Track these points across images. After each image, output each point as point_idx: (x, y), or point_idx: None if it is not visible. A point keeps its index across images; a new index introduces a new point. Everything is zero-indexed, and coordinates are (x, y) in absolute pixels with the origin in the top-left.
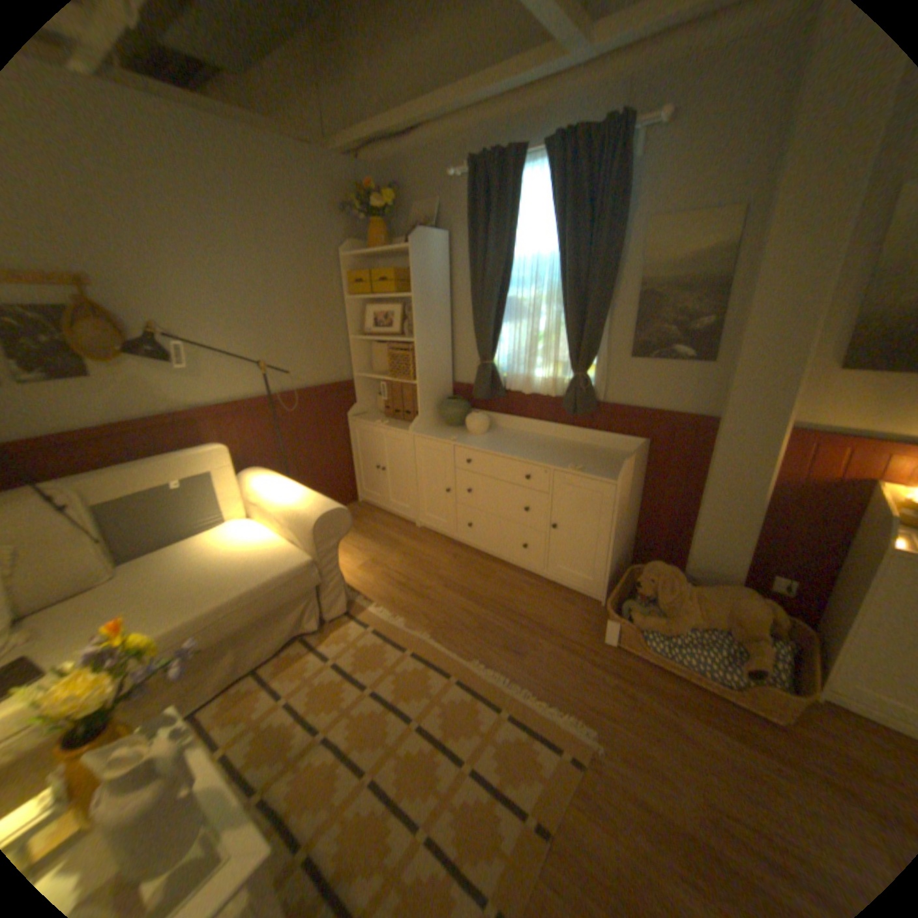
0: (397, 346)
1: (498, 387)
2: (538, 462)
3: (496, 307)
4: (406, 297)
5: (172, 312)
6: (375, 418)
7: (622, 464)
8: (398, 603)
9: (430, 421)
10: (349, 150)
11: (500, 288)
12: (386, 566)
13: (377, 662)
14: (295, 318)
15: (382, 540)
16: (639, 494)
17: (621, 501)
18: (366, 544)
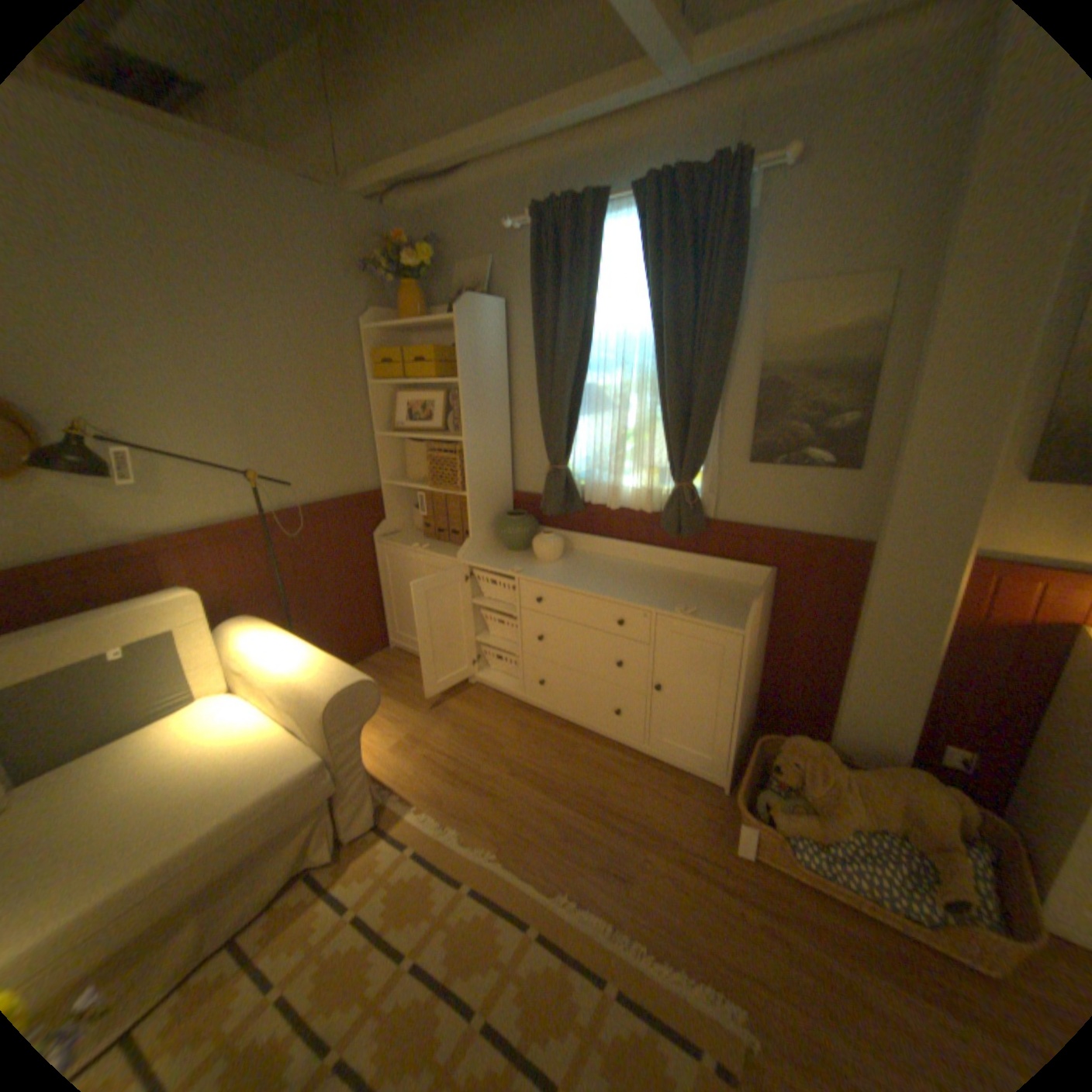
0: (438, 444)
1: (574, 499)
2: (634, 602)
3: (571, 396)
4: (451, 383)
5: (116, 405)
6: (411, 539)
7: (745, 602)
8: (448, 805)
9: (485, 543)
10: (372, 194)
11: (575, 372)
12: (430, 746)
13: (420, 908)
14: (299, 409)
15: (422, 705)
16: (764, 639)
17: (750, 656)
18: (401, 712)
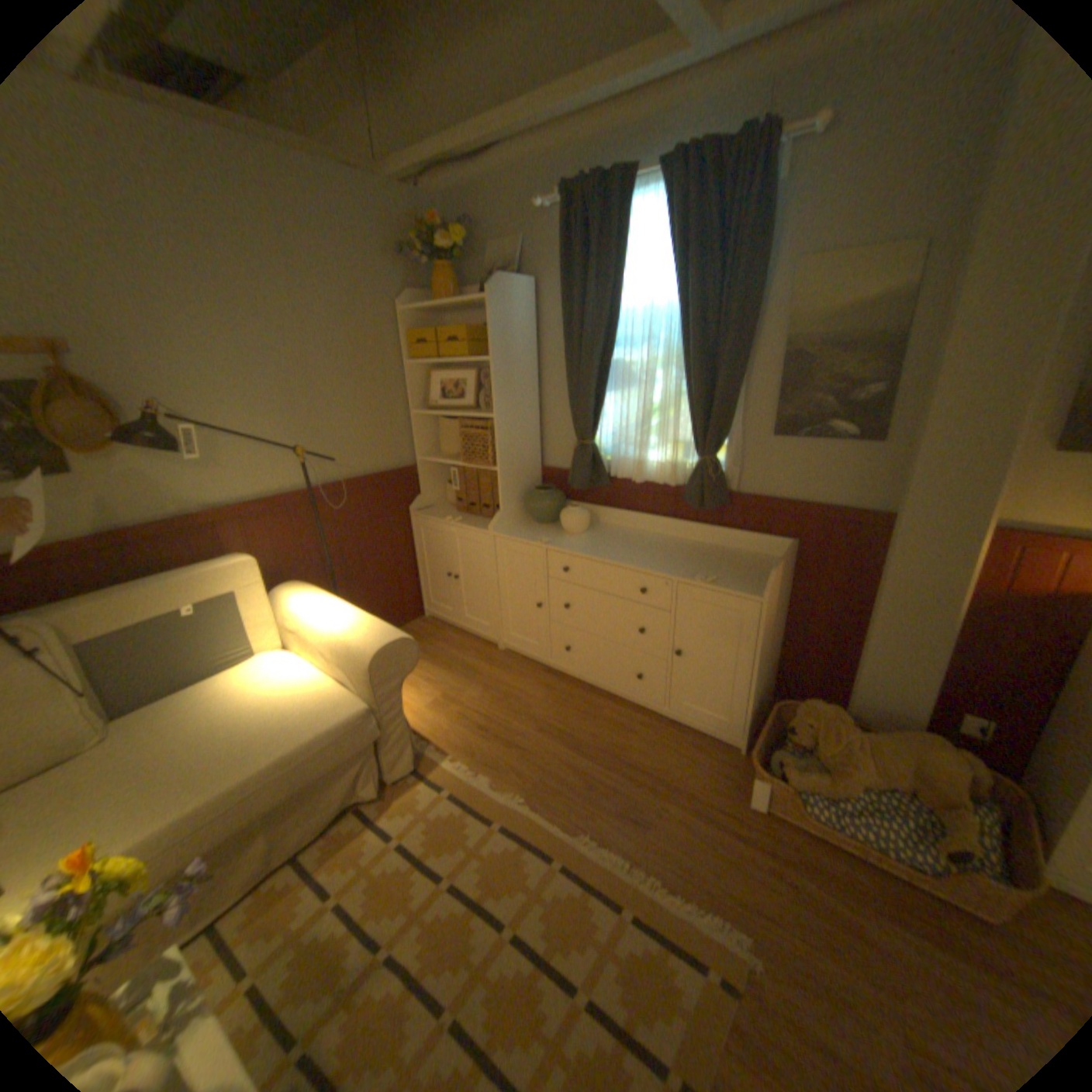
0: (470, 421)
1: (600, 473)
2: (657, 571)
3: (597, 372)
4: (482, 361)
5: (180, 386)
6: (444, 512)
7: (765, 572)
8: (480, 755)
9: (514, 516)
10: (405, 177)
11: (602, 348)
12: (463, 704)
13: (455, 840)
14: (340, 389)
15: (456, 668)
16: (784, 609)
17: (767, 622)
18: (436, 674)
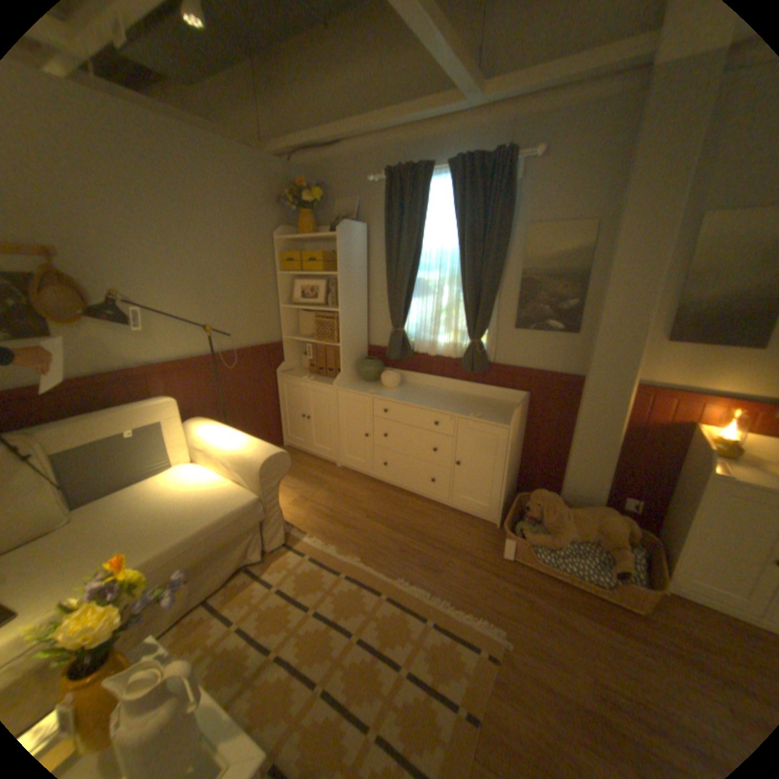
0: (321, 314)
1: (407, 350)
2: (445, 411)
3: (407, 286)
4: (331, 275)
5: (130, 282)
6: (301, 374)
7: (511, 412)
8: (329, 533)
9: (350, 377)
10: (281, 154)
11: (411, 271)
12: (315, 502)
13: (316, 586)
14: (235, 288)
15: (308, 479)
16: (522, 436)
17: (512, 442)
18: (295, 483)
